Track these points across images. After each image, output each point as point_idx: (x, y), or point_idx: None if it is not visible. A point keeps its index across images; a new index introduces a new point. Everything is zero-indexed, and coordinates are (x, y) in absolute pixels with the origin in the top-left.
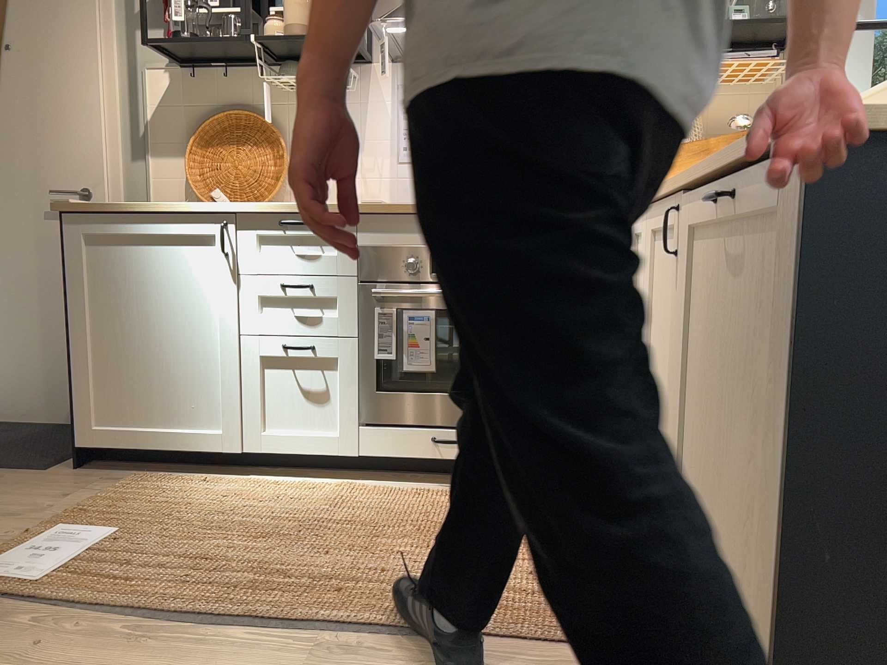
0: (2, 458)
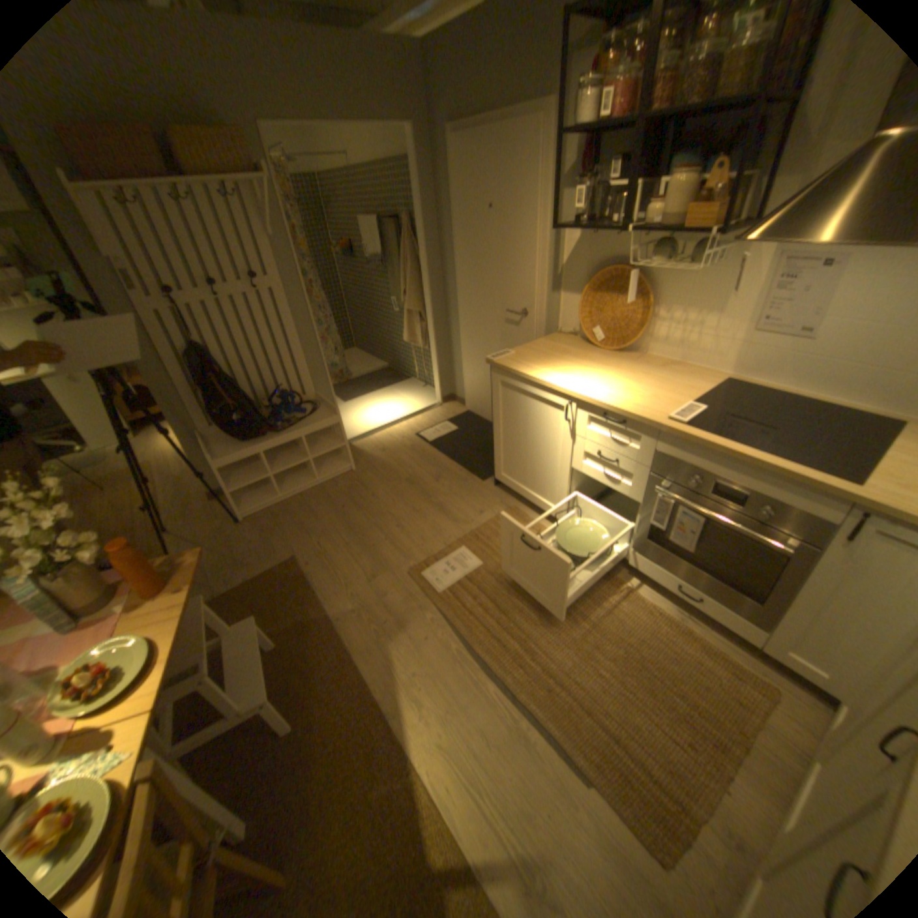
0: (472, 460)
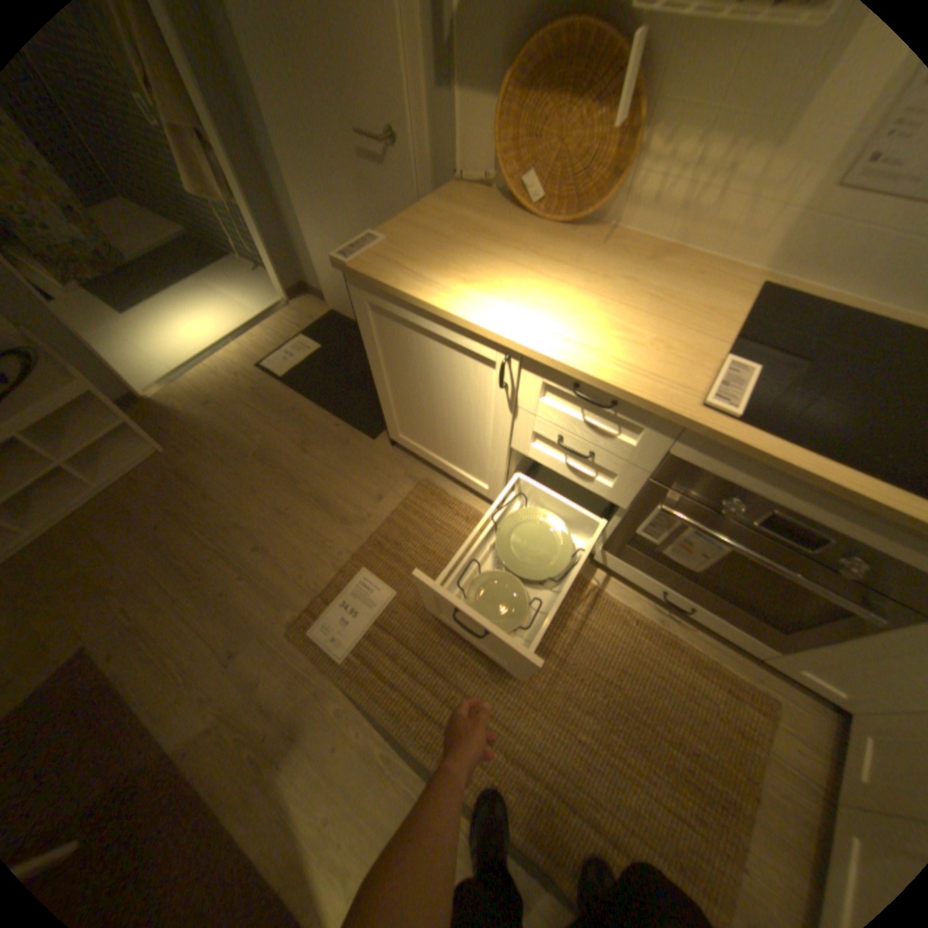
0: (352, 404)
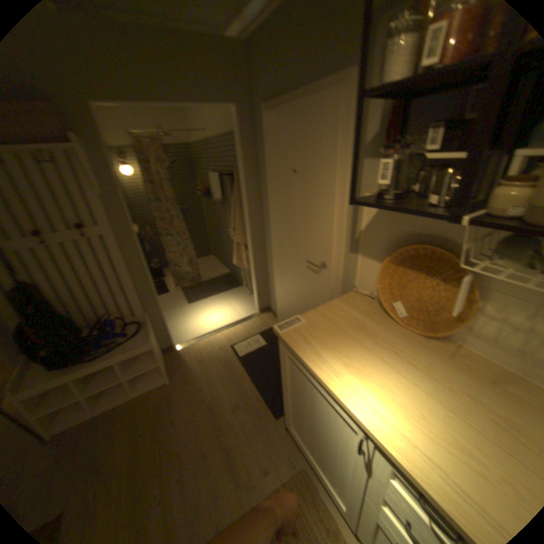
0: (271, 387)
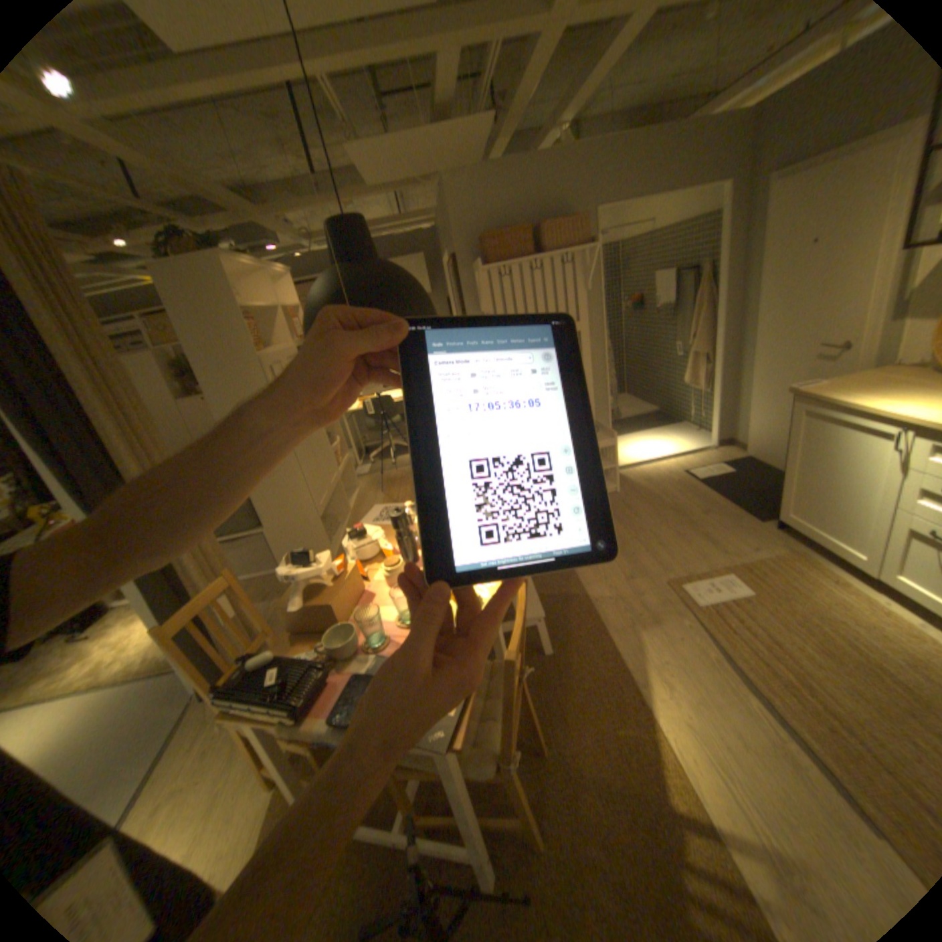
0: (751, 502)
